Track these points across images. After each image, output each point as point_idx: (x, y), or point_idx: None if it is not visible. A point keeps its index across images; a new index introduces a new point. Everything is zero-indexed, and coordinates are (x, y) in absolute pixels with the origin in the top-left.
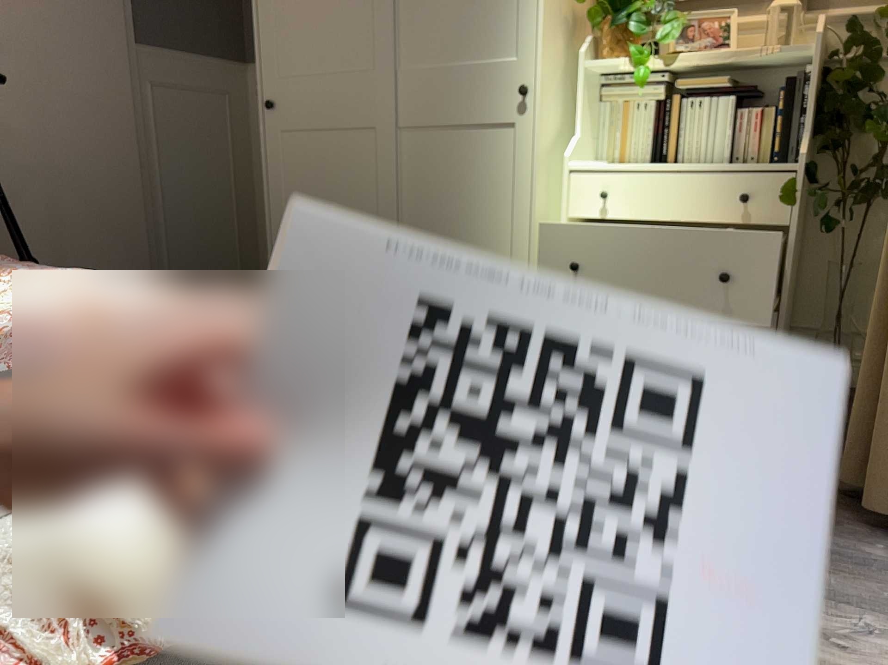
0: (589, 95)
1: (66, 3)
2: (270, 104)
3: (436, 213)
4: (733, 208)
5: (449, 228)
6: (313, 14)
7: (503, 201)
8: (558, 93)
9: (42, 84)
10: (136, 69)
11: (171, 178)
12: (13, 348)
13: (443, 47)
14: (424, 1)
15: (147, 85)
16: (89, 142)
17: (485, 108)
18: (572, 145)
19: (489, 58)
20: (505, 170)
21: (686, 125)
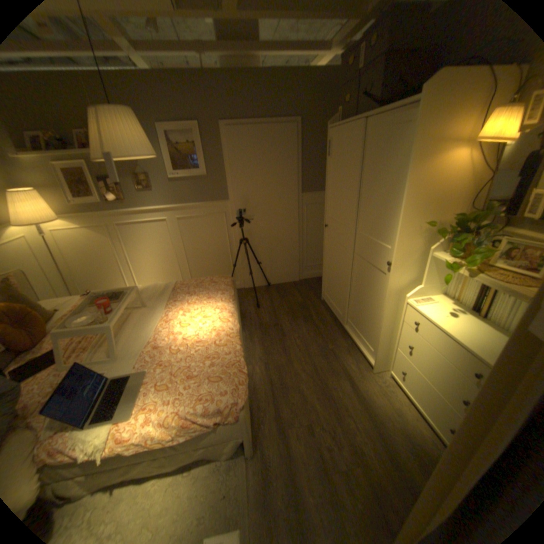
0: (440, 265)
1: (277, 186)
2: (325, 225)
3: (360, 289)
4: (473, 374)
5: (363, 297)
6: (338, 198)
7: (379, 301)
8: (415, 264)
9: (268, 212)
10: (300, 201)
11: (309, 233)
12: (162, 352)
13: (370, 229)
14: (367, 207)
15: (304, 205)
16: (281, 226)
17: (378, 261)
18: (414, 291)
19: (383, 241)
20: (381, 289)
21: (498, 301)
